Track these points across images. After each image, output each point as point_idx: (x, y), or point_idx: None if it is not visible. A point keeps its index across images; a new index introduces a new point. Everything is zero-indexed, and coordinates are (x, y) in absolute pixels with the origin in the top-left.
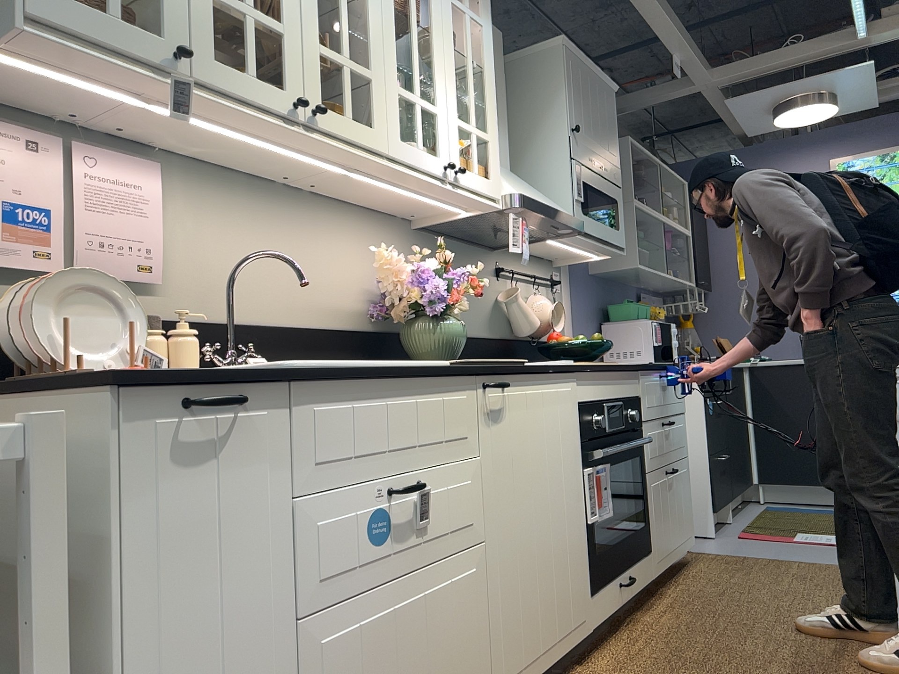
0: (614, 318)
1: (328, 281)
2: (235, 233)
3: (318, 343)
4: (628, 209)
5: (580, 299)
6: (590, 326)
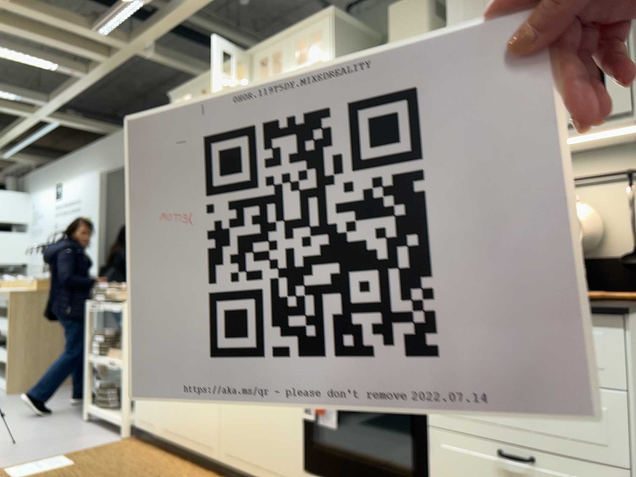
0: None
1: None
2: None
3: None
4: None
5: None
6: None
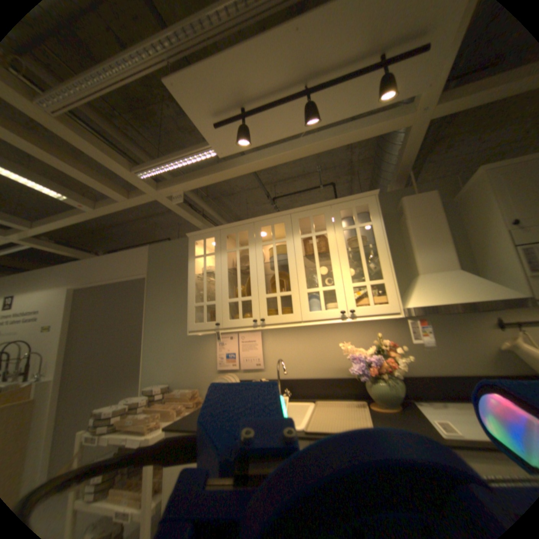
0: None
1: (335, 356)
2: (290, 345)
3: (330, 385)
4: None
5: None
6: None
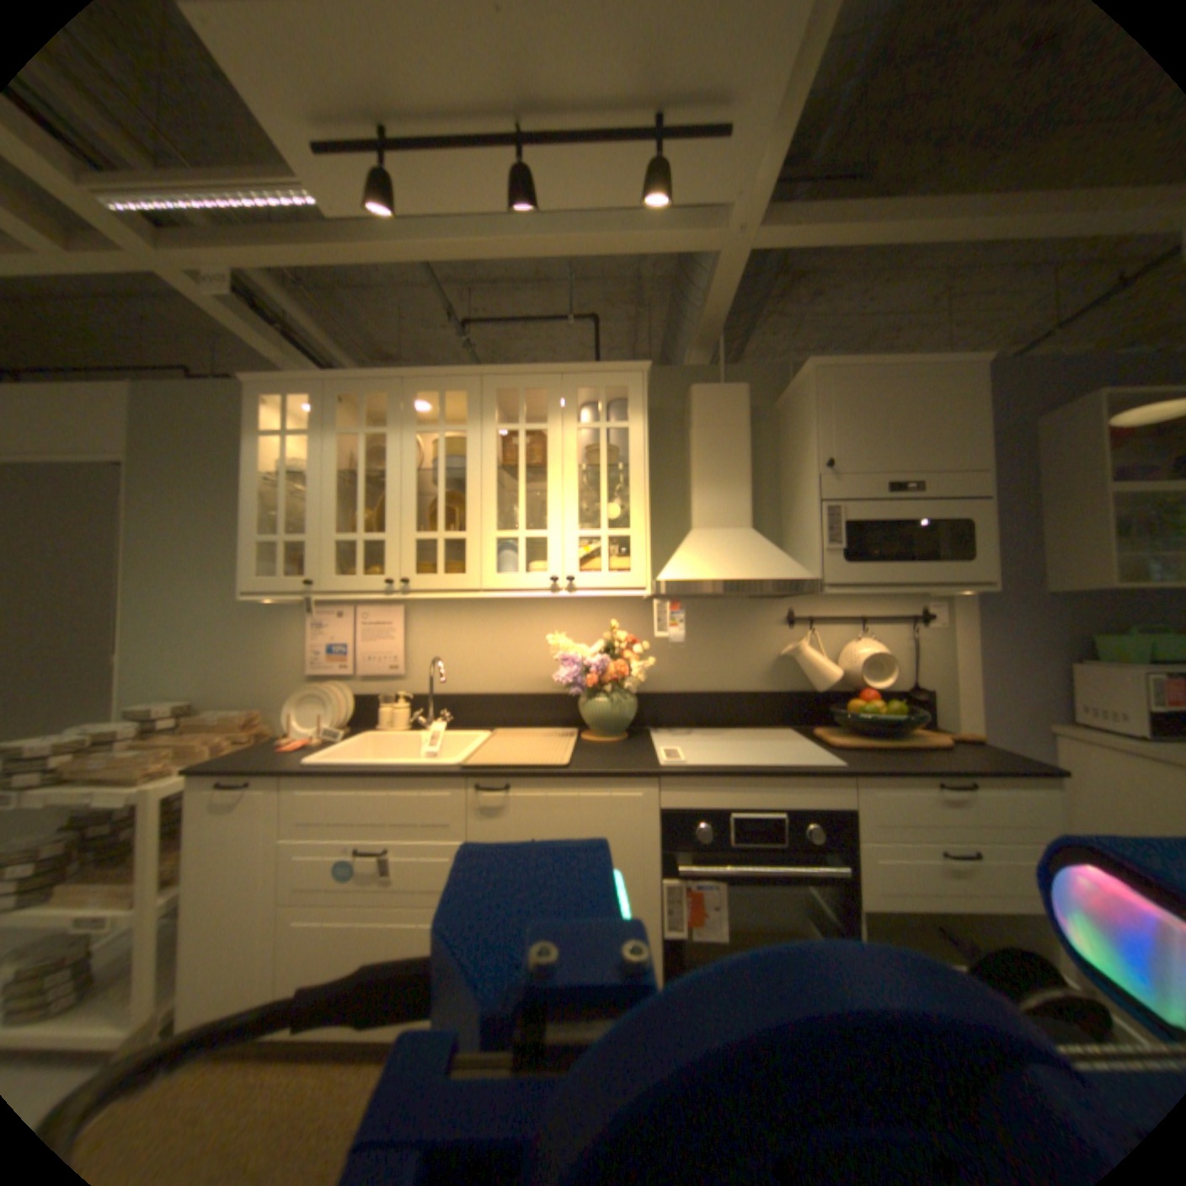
0: (1102, 655)
1: (538, 657)
2: (459, 635)
3: (523, 704)
4: (1095, 499)
5: (1005, 630)
6: (1033, 666)
